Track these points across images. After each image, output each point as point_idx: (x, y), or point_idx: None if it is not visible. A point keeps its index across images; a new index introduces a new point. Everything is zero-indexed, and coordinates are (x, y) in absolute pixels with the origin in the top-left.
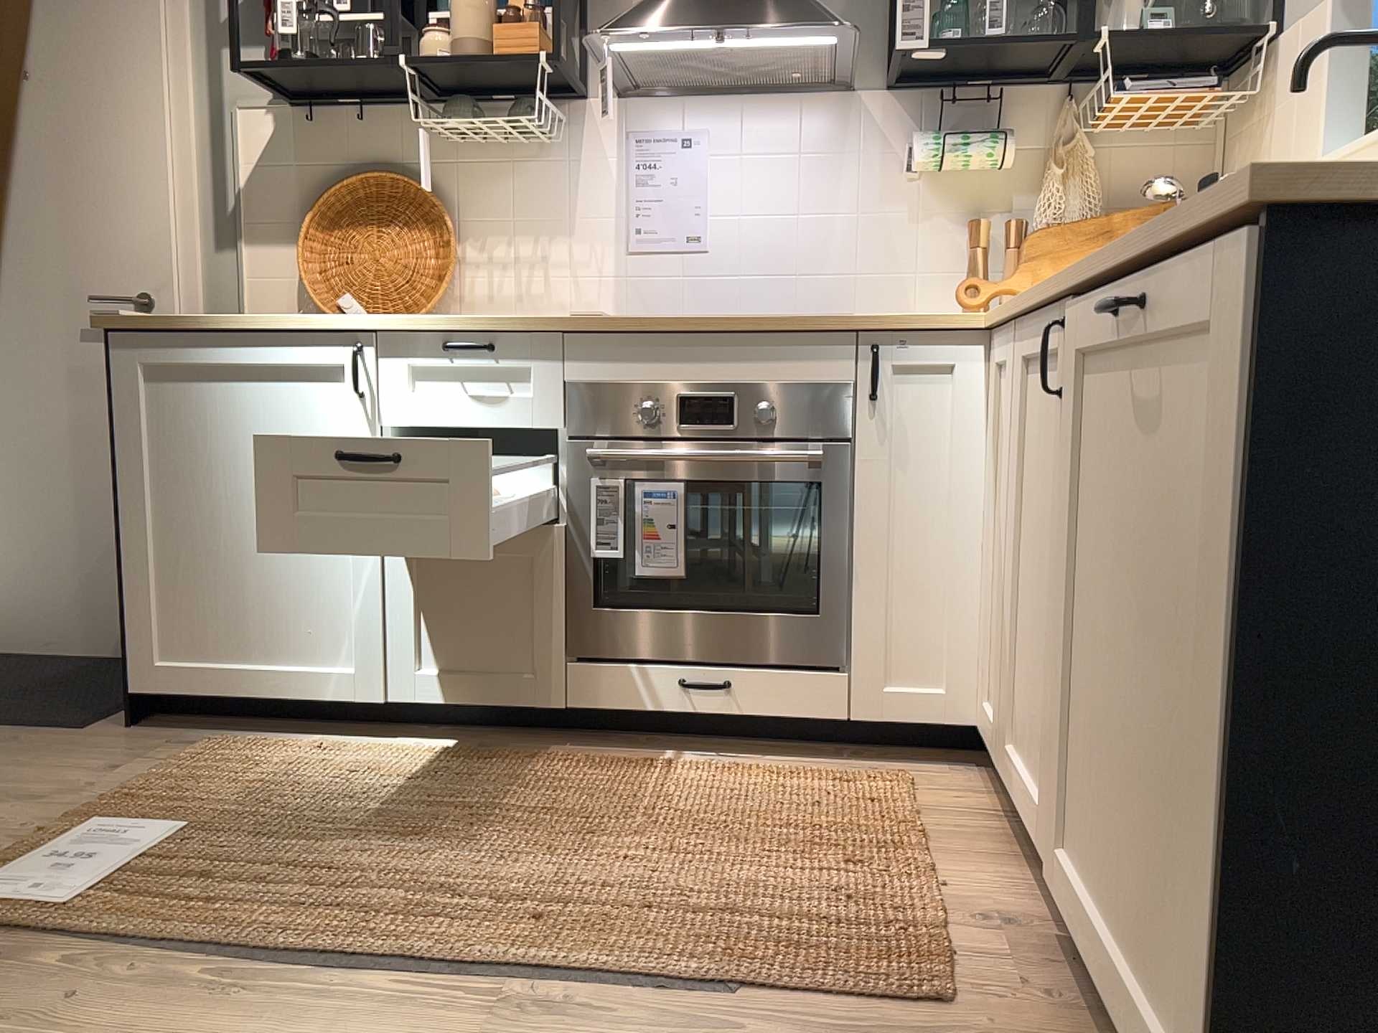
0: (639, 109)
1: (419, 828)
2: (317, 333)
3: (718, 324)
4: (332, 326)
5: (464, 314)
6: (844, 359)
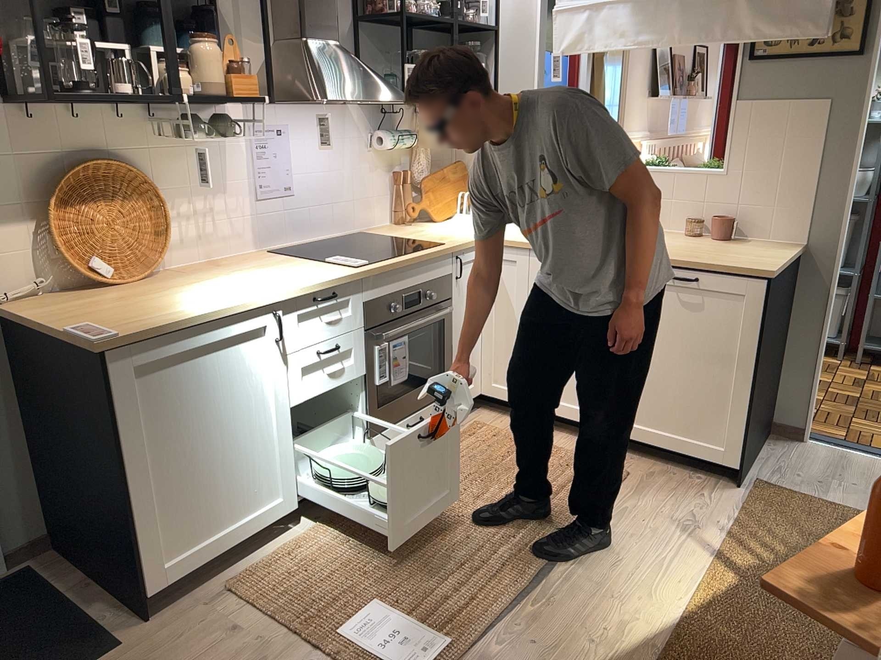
0: (255, 111)
1: (432, 534)
2: (251, 310)
3: (417, 259)
4: (261, 303)
5: (167, 254)
6: (449, 264)
